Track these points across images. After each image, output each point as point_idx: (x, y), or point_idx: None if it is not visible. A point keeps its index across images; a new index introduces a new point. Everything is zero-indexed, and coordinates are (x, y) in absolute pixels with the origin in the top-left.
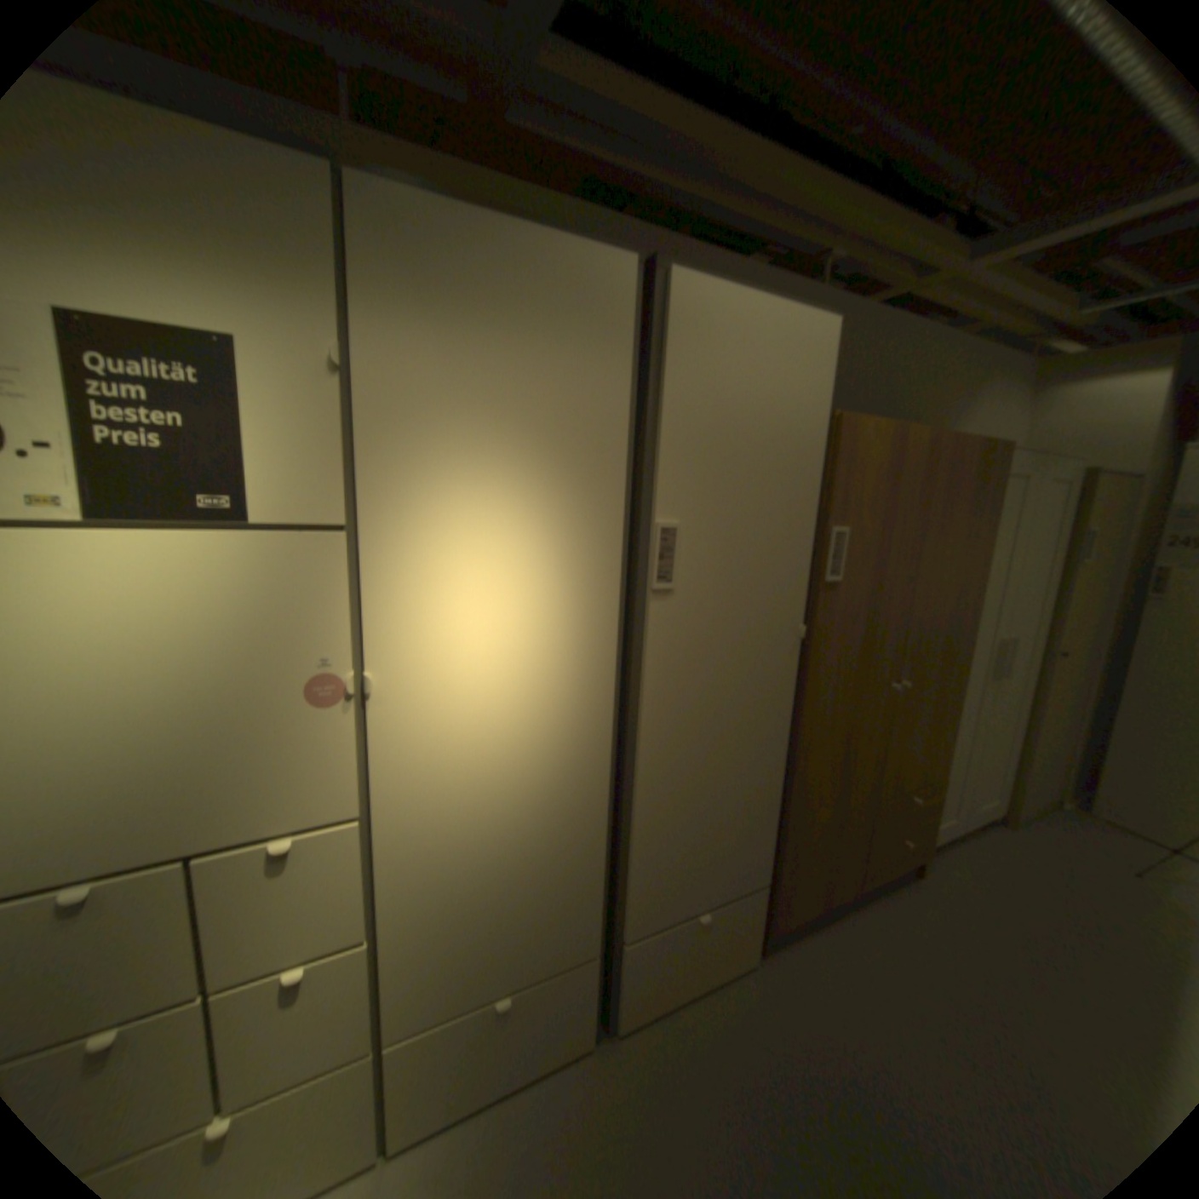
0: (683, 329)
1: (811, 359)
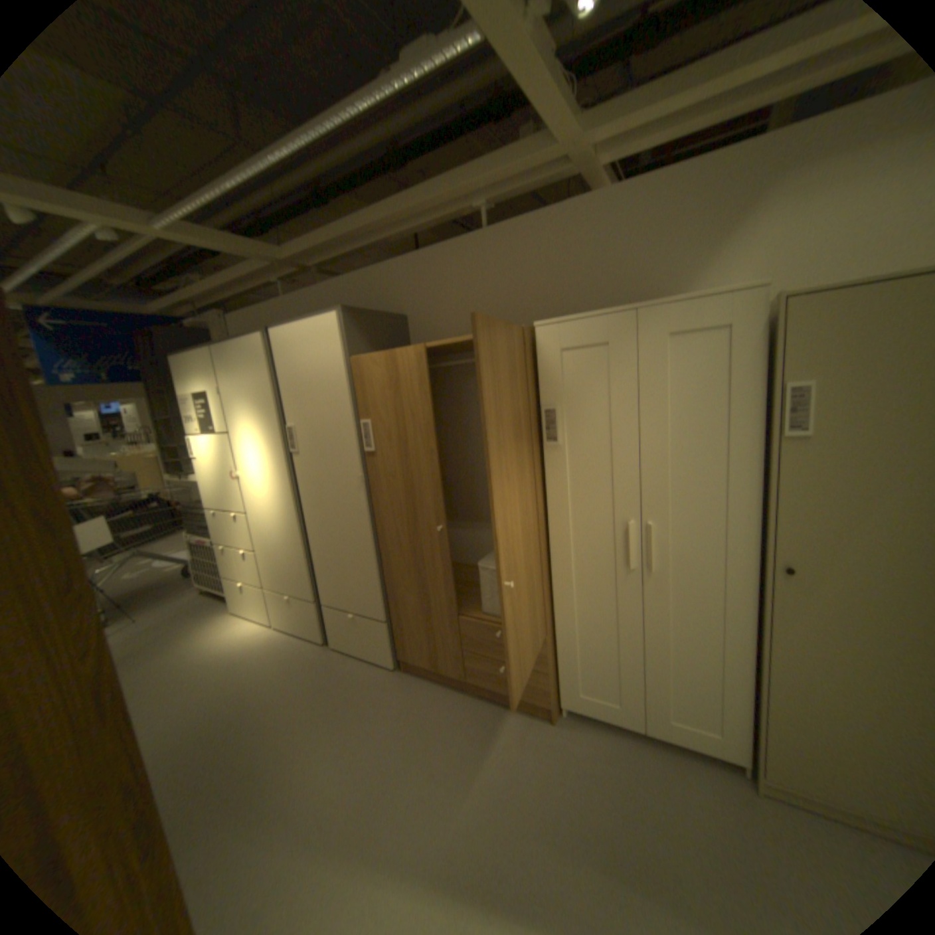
0: (276, 351)
1: (325, 340)
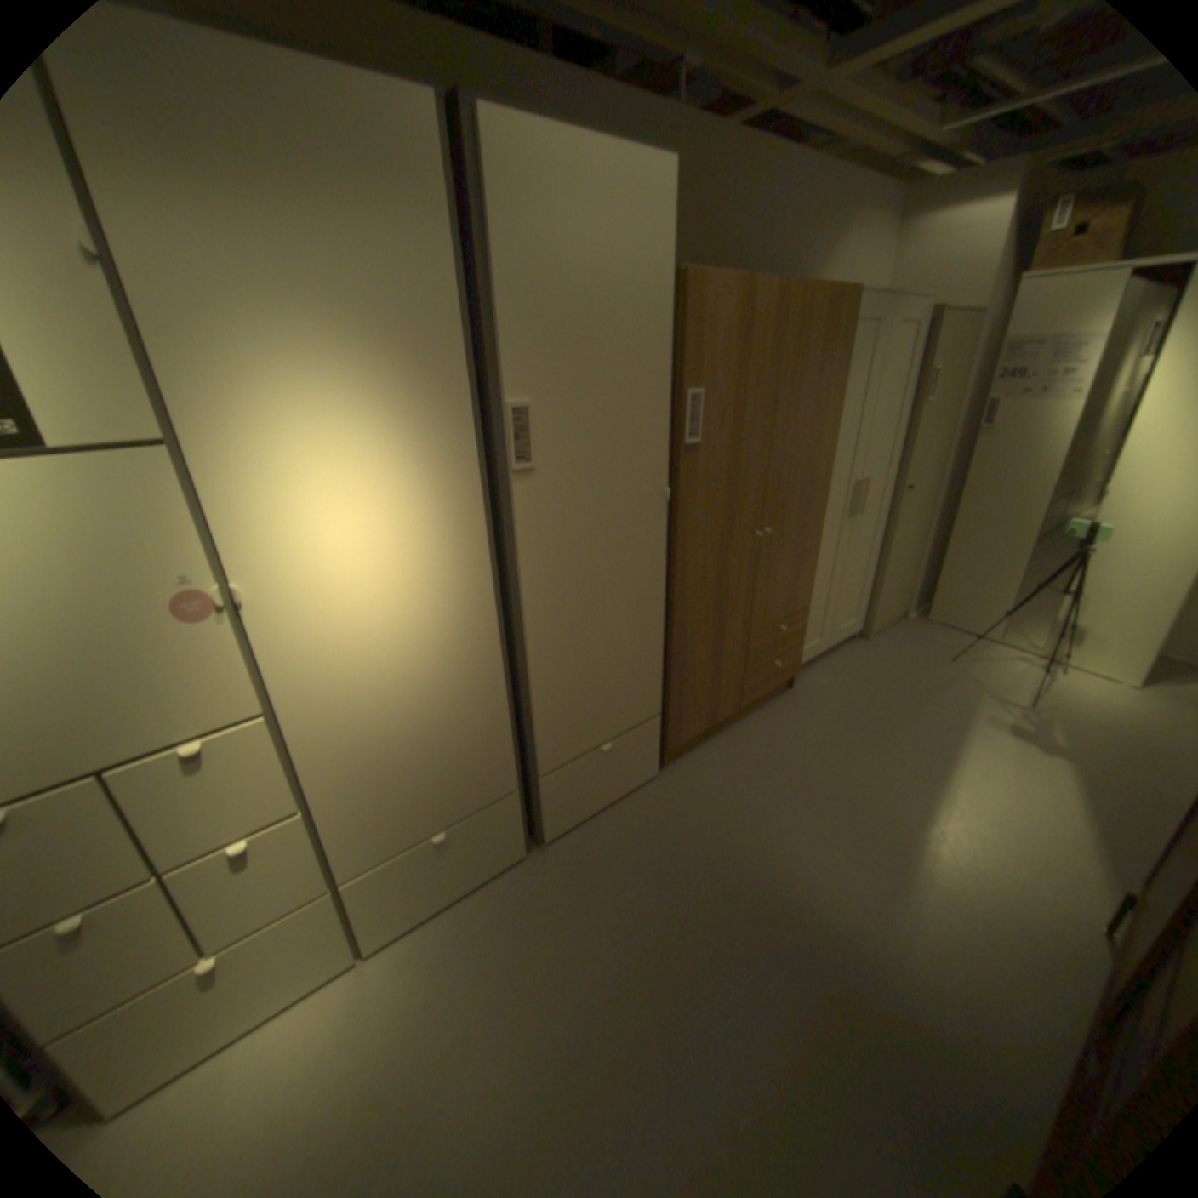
0: (500, 182)
1: (647, 209)
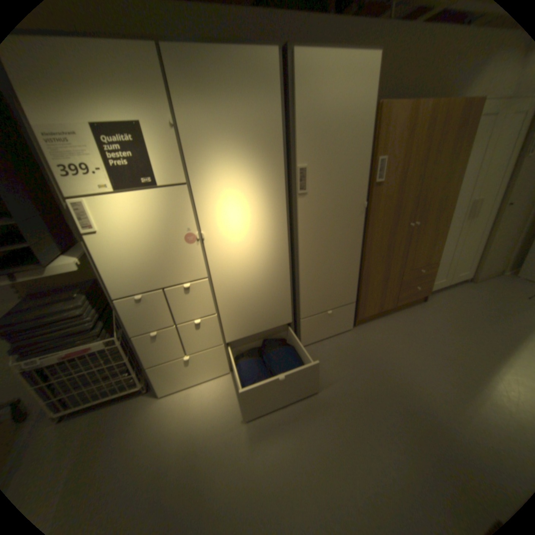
0: (301, 78)
1: (365, 78)
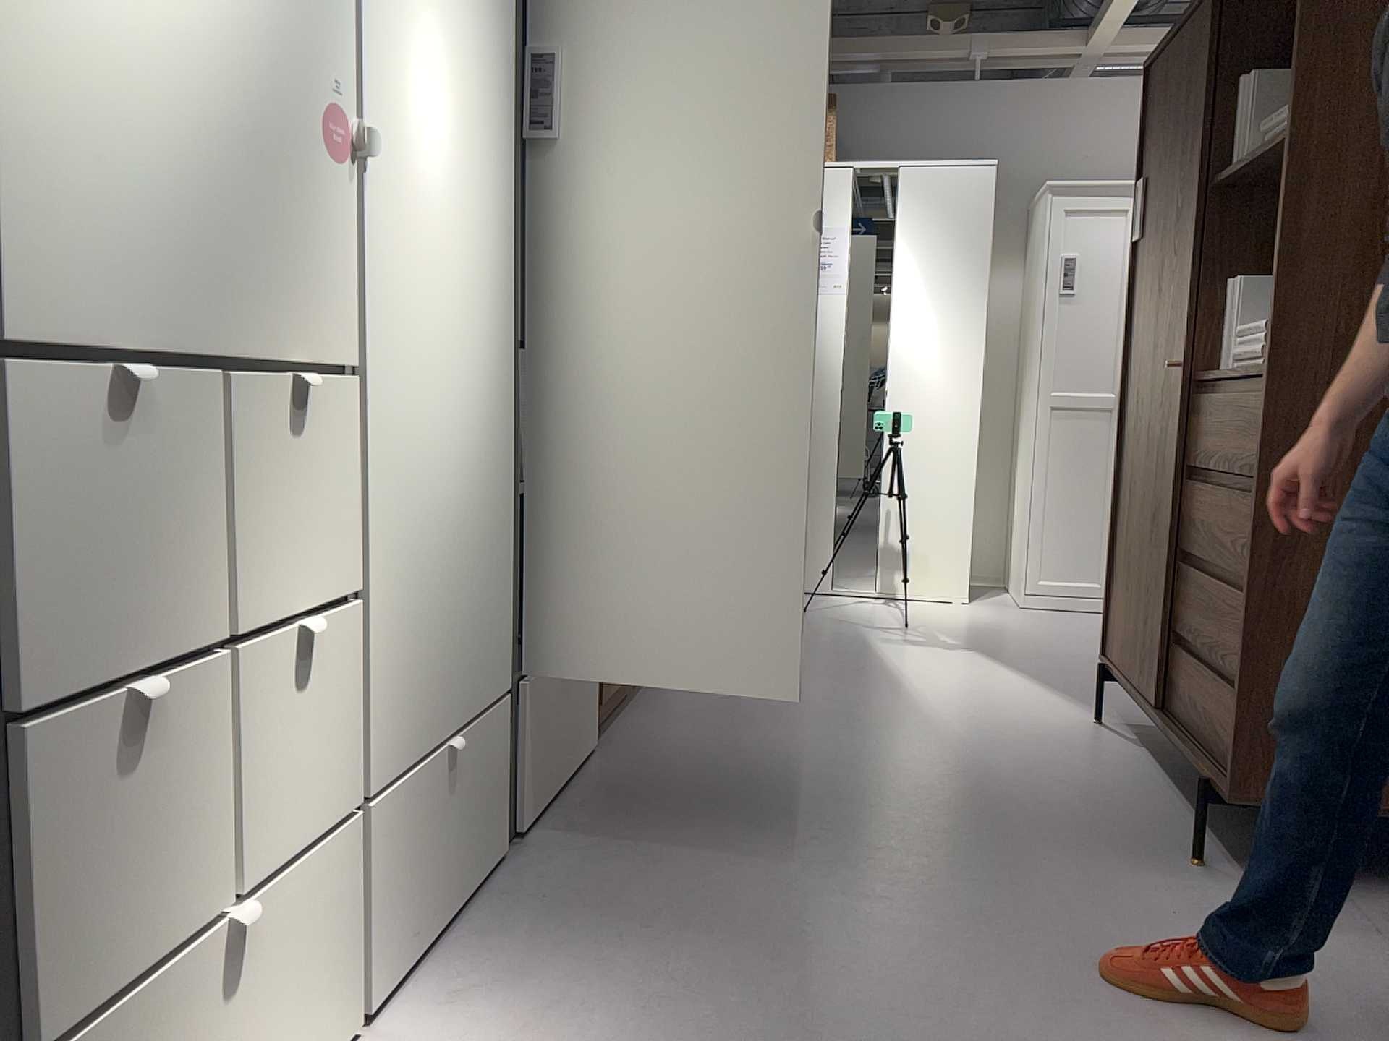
0: None
1: None
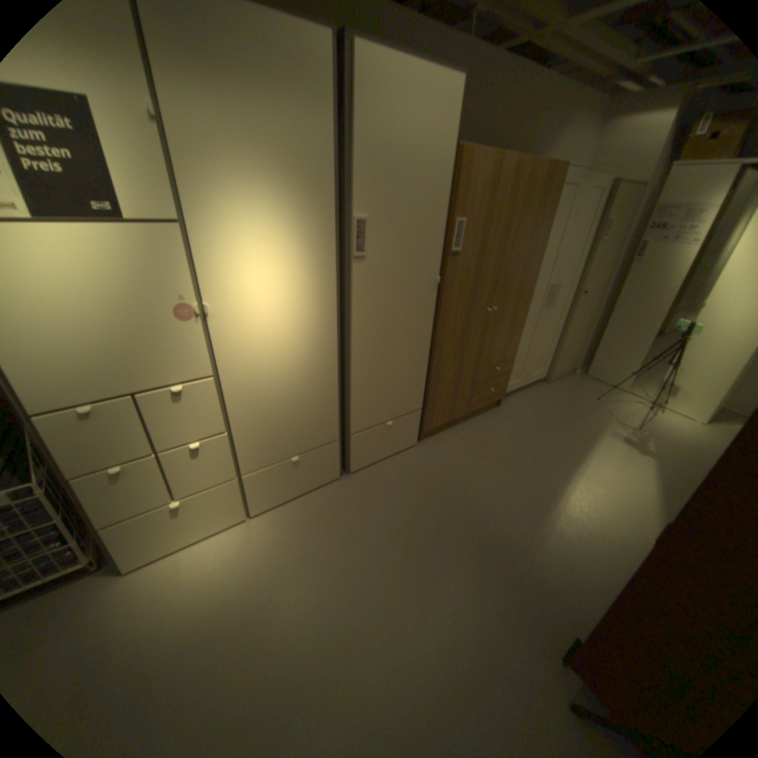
0: (363, 87)
1: (445, 107)
